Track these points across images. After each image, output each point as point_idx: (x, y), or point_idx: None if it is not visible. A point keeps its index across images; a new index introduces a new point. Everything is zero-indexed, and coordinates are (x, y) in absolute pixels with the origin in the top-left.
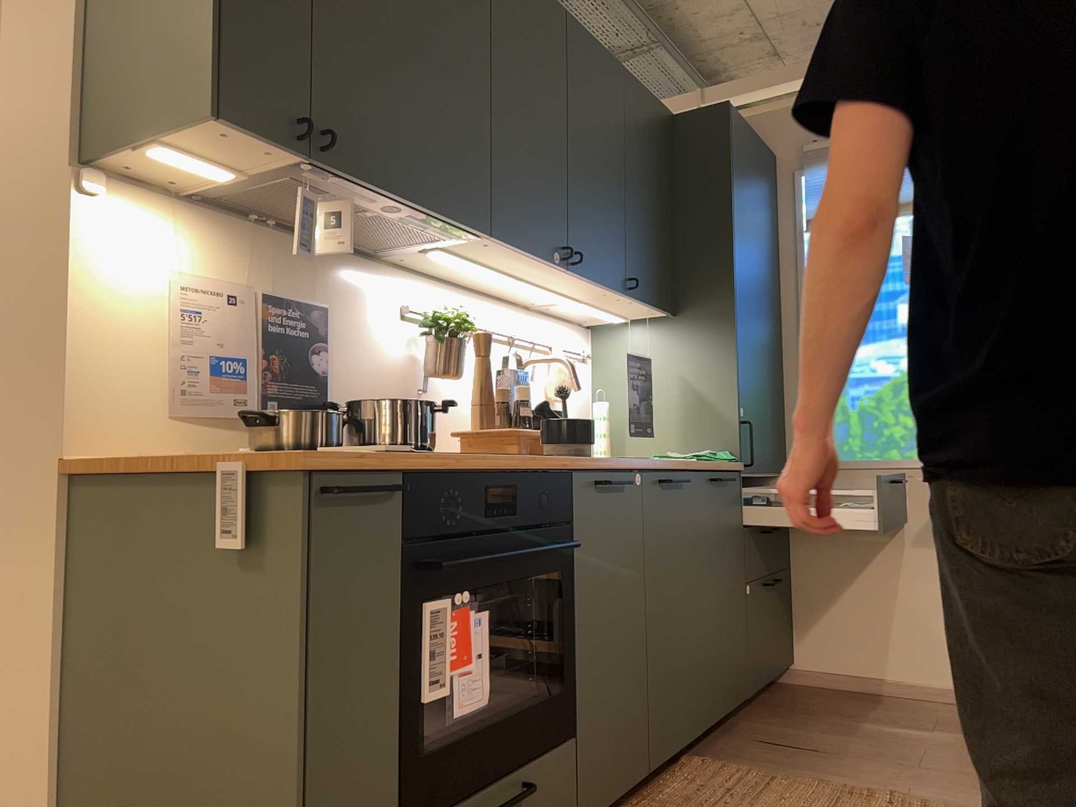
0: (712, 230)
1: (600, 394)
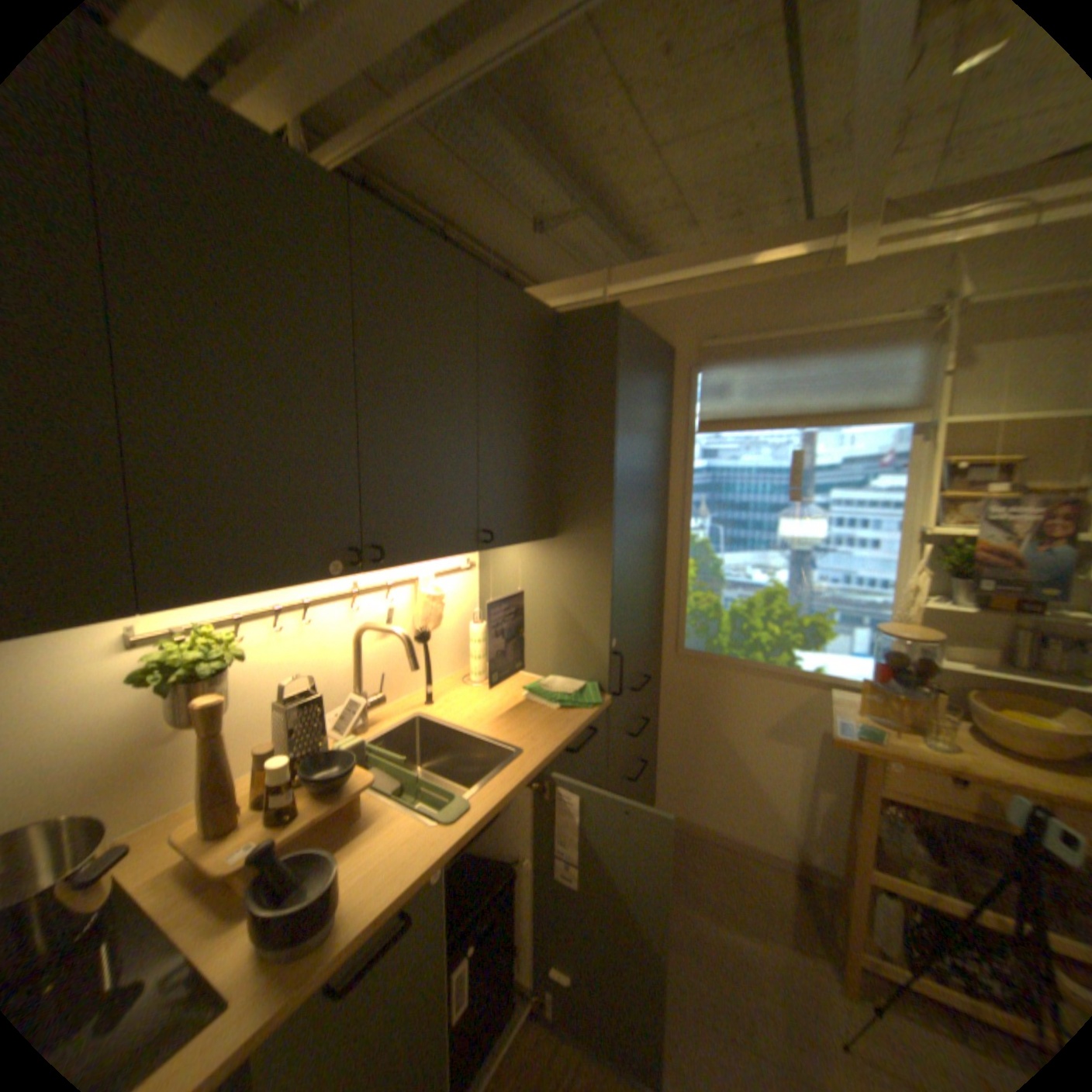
0: (594, 452)
1: (475, 615)
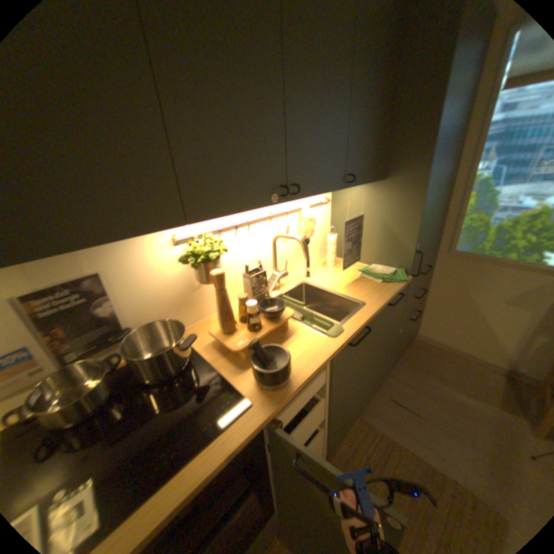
0: (424, 112)
1: (331, 229)
